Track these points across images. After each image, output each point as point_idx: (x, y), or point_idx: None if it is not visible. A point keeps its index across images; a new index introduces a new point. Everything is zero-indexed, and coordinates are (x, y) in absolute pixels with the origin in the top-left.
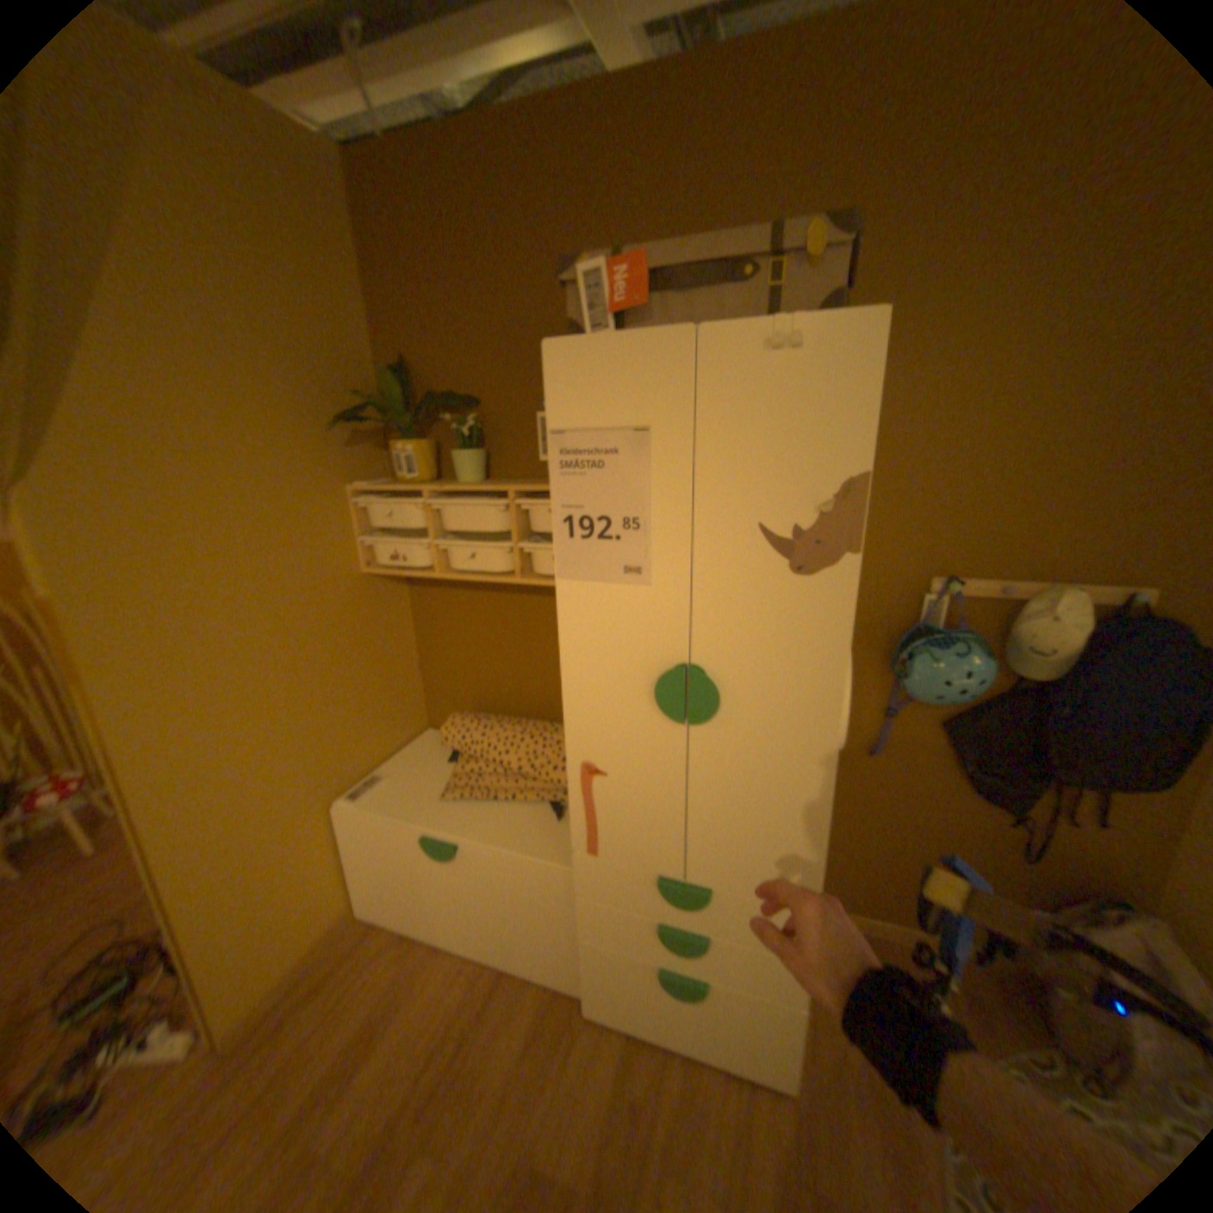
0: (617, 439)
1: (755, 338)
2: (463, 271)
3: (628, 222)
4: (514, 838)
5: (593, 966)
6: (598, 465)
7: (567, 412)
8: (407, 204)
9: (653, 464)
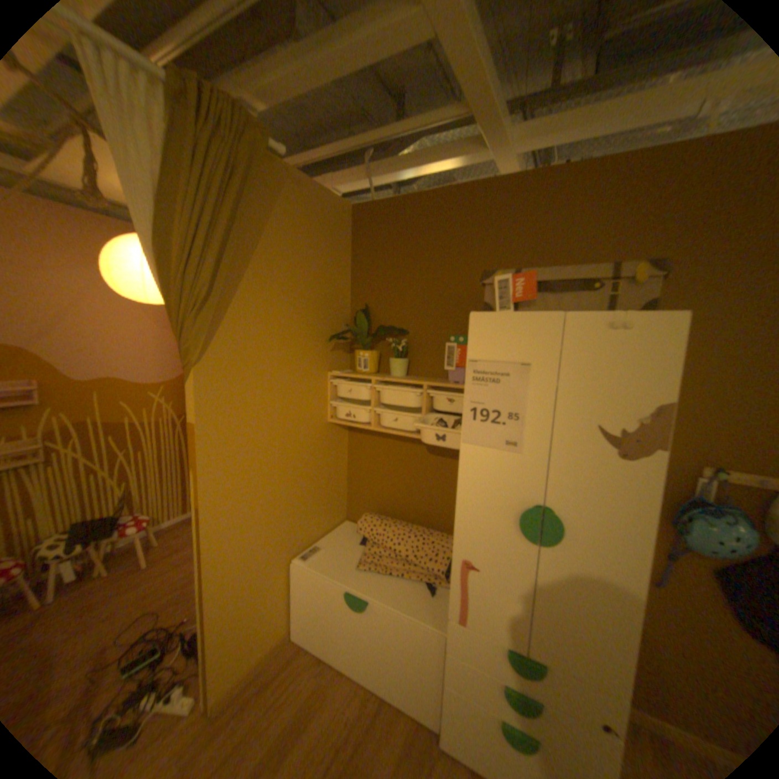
0: (509, 368)
1: (601, 321)
2: (408, 265)
3: (507, 246)
4: (404, 604)
5: (452, 709)
6: (495, 381)
7: (479, 351)
8: (382, 231)
9: (530, 384)
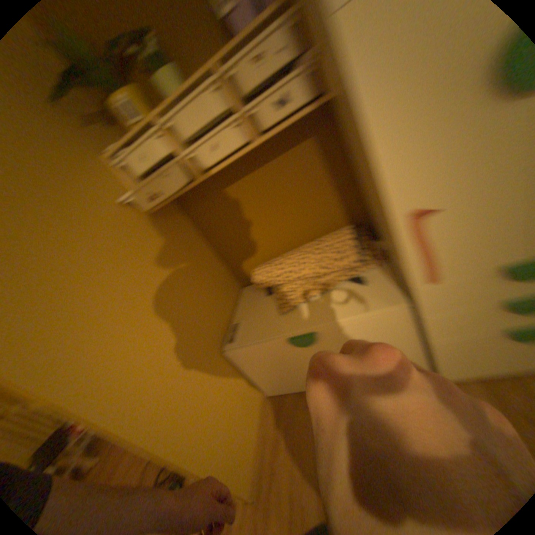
0: None
1: None
2: None
3: None
4: (347, 309)
5: (447, 353)
6: None
7: None
8: None
9: None
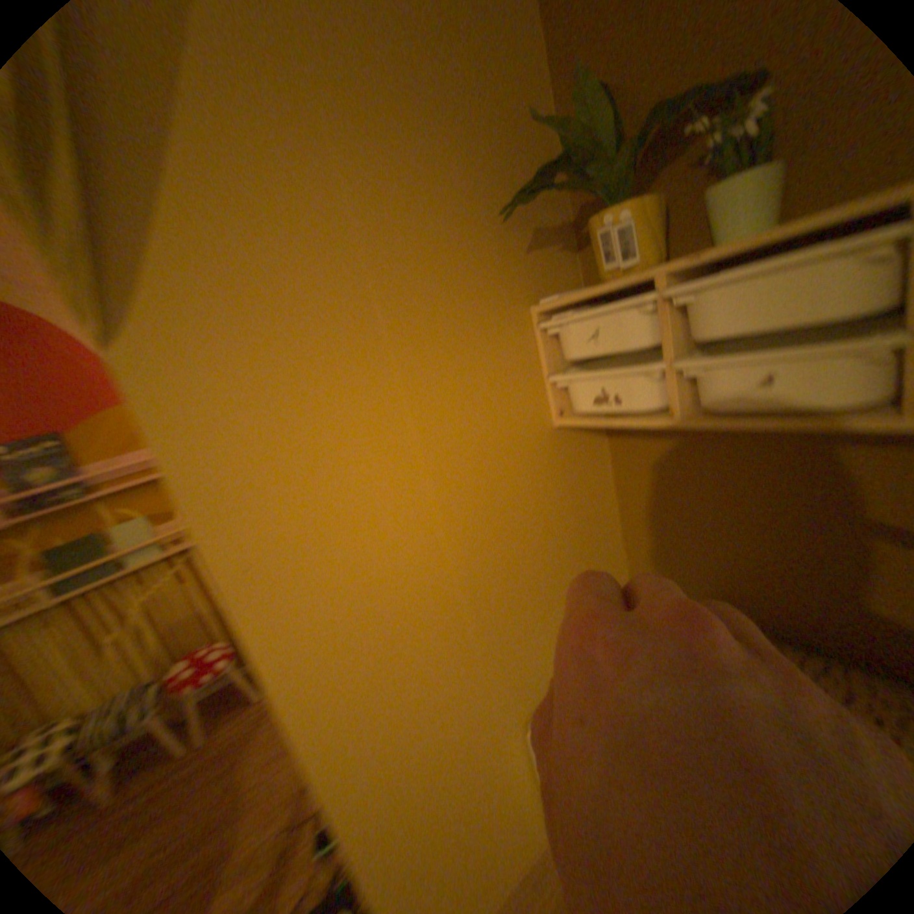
0: None
1: None
2: None
3: None
4: None
5: None
6: None
7: None
8: None
9: None
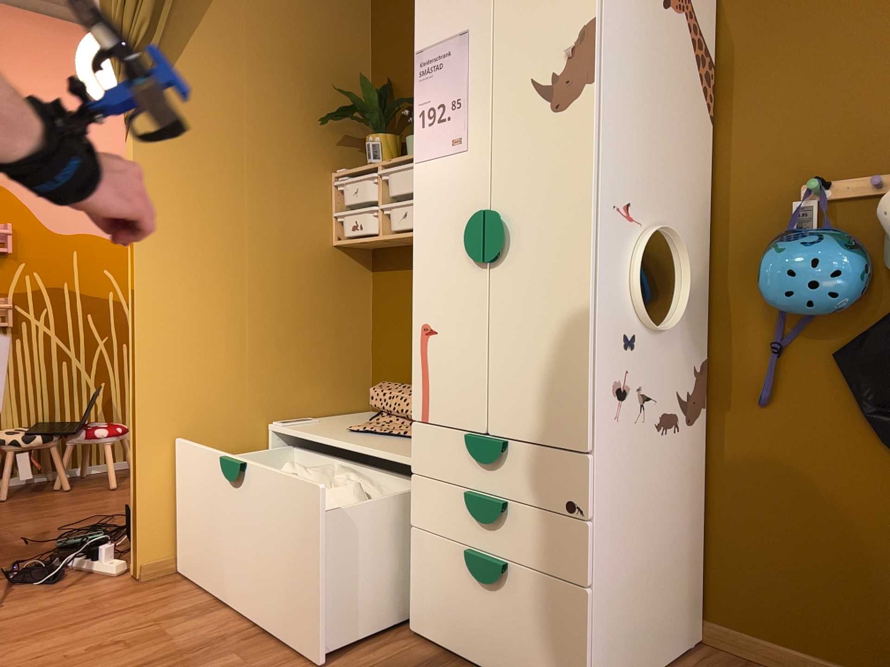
0: (451, 45)
1: None
2: None
3: None
4: (386, 448)
5: (420, 559)
6: (440, 67)
7: (425, 38)
8: None
9: (470, 56)
